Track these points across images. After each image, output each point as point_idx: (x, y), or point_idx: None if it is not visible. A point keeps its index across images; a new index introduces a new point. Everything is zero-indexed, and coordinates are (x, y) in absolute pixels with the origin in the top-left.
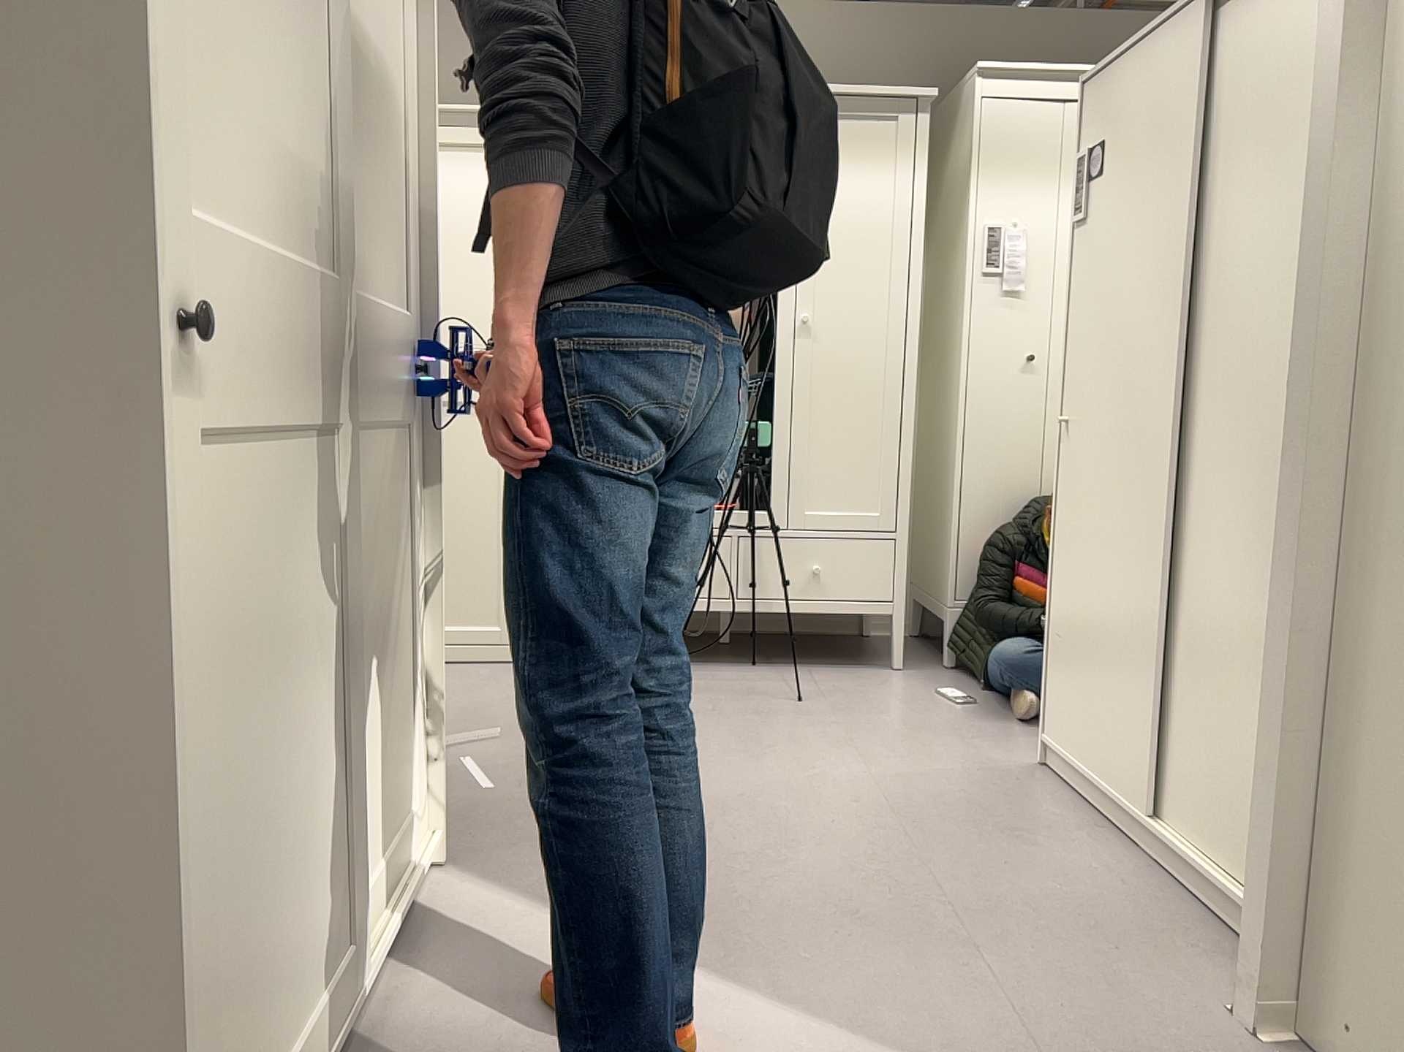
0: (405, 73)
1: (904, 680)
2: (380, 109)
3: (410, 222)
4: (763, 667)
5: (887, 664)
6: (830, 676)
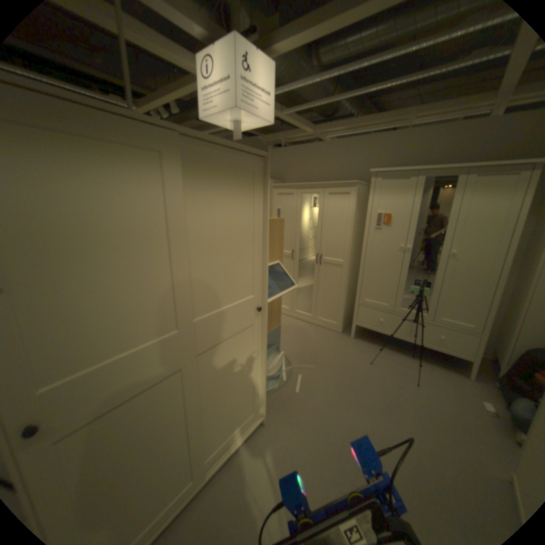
0: (256, 226)
1: (470, 388)
2: (238, 246)
3: (259, 266)
4: (415, 360)
5: (468, 375)
6: (439, 373)
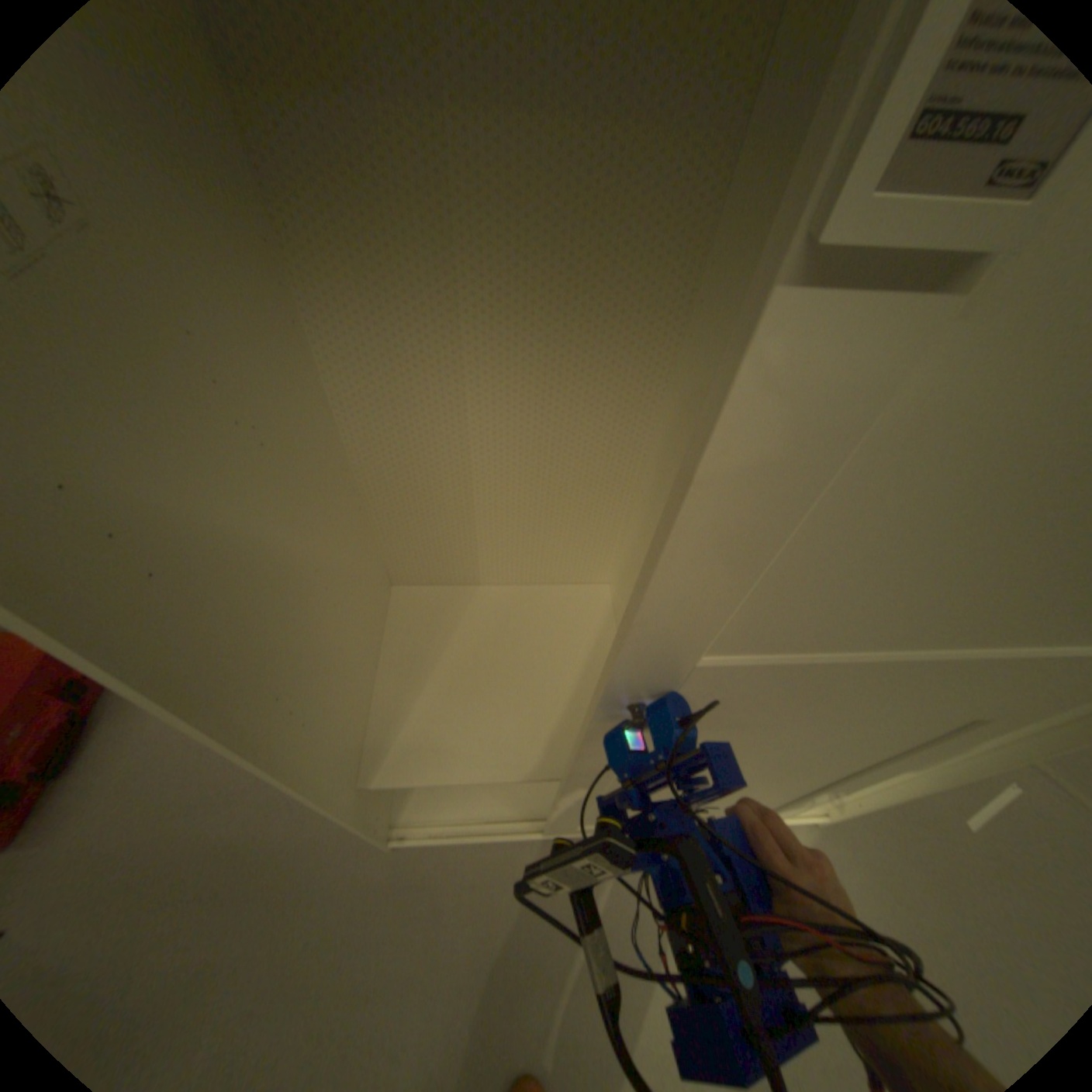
0: None
1: None
2: None
3: None
4: None
5: None
6: None
